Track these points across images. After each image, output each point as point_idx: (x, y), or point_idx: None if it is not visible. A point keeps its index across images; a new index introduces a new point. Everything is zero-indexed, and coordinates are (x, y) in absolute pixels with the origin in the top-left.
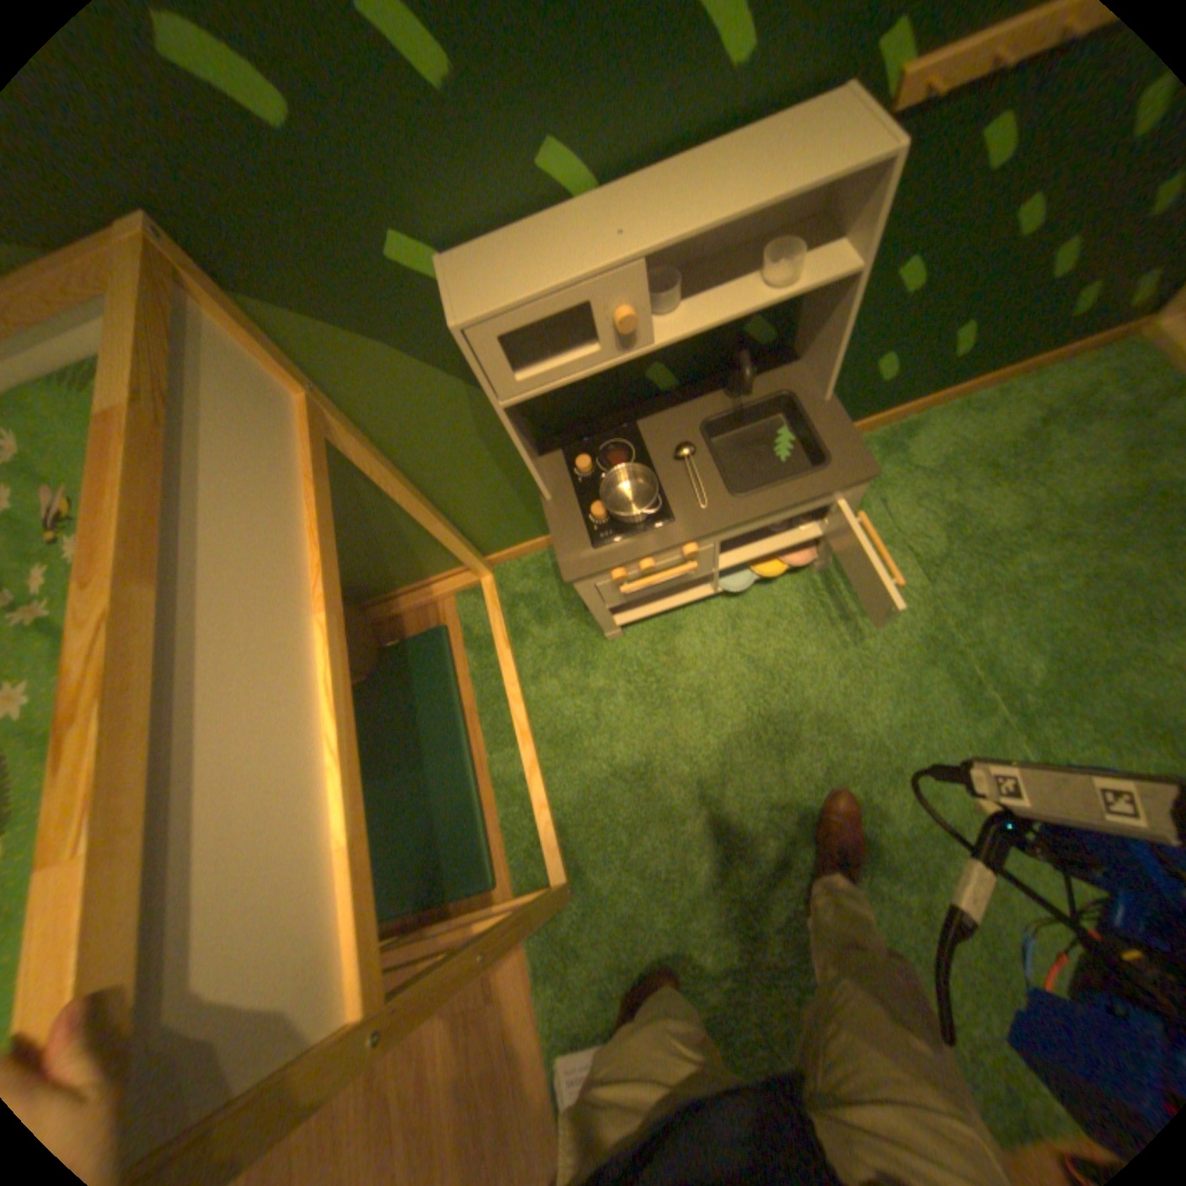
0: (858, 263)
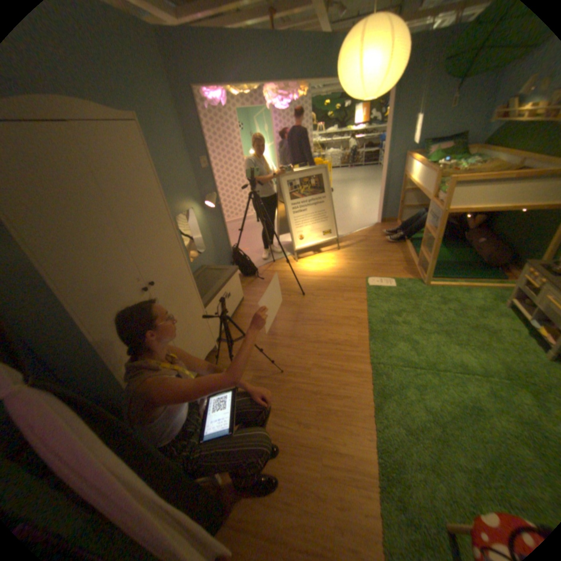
0: None
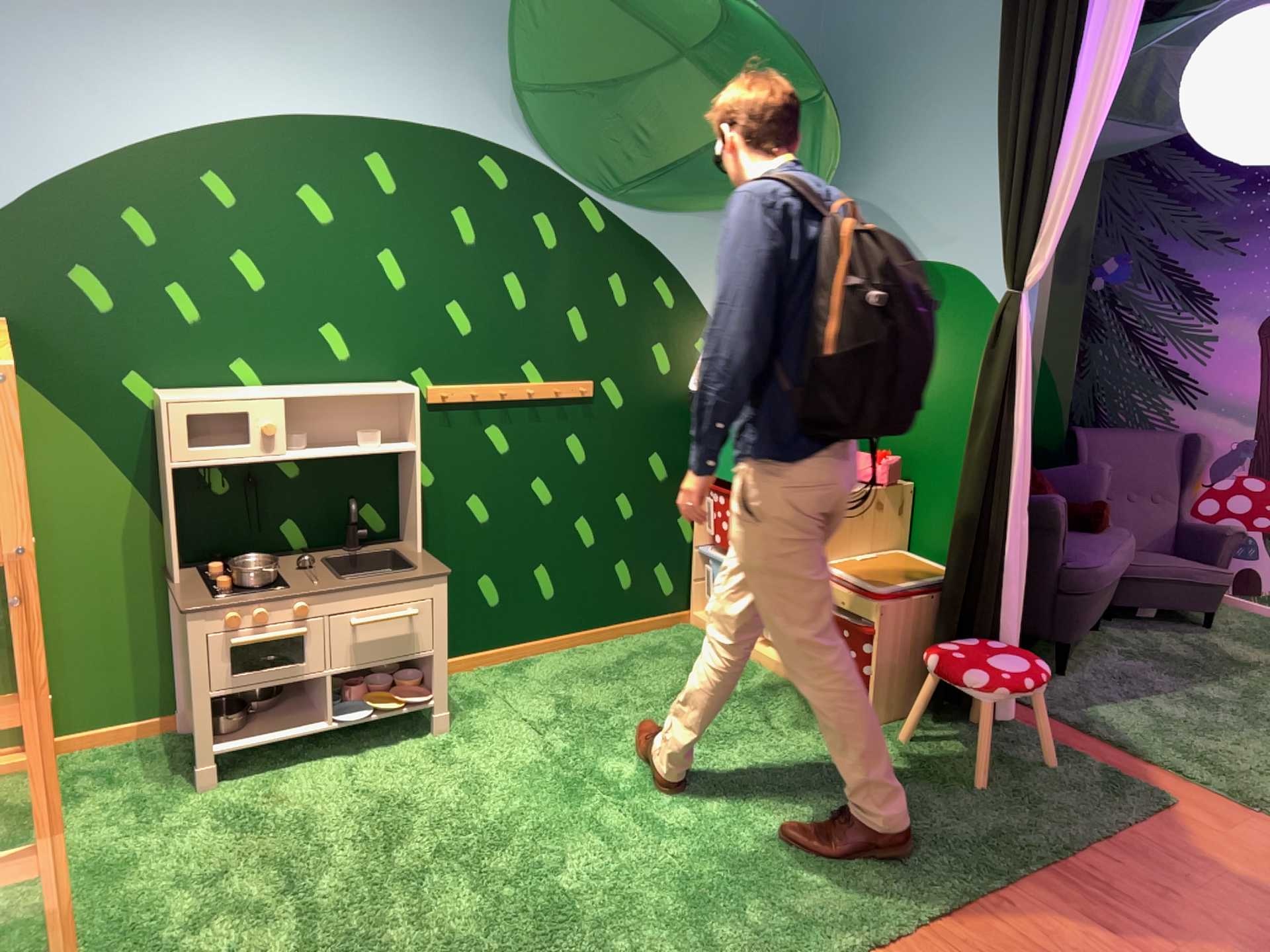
0: (415, 446)
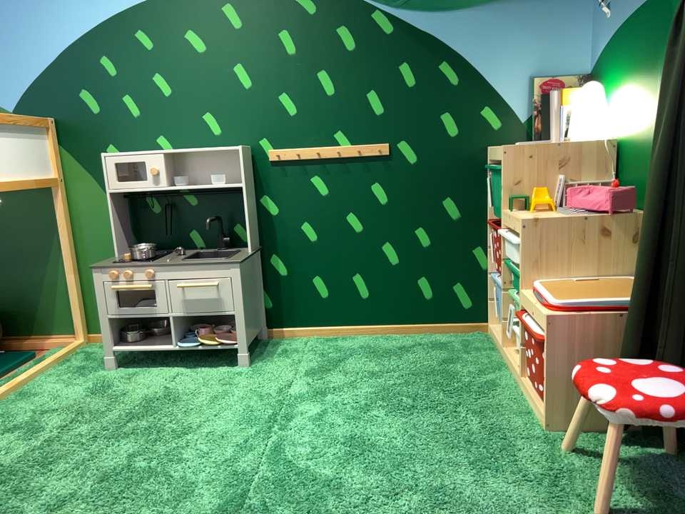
0: (240, 183)
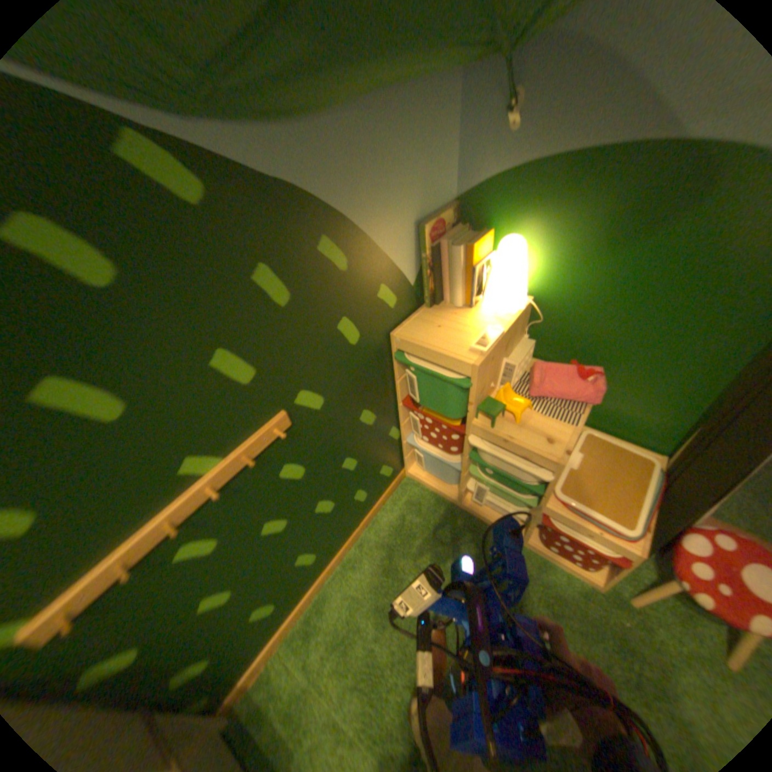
0: None
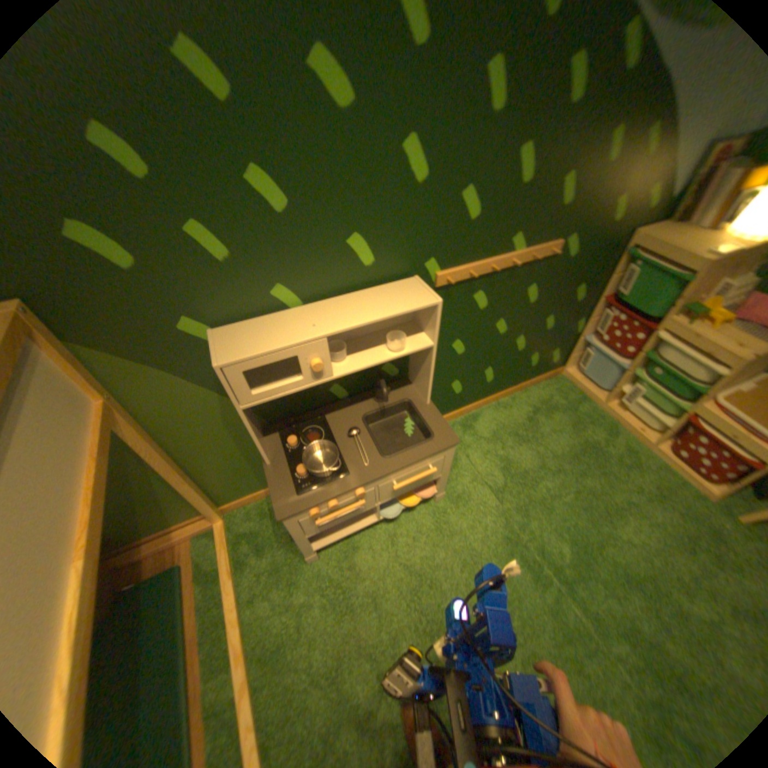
0: (430, 342)
